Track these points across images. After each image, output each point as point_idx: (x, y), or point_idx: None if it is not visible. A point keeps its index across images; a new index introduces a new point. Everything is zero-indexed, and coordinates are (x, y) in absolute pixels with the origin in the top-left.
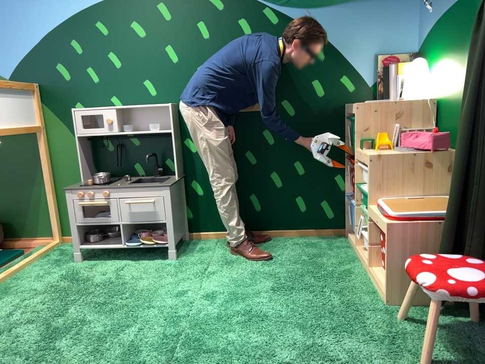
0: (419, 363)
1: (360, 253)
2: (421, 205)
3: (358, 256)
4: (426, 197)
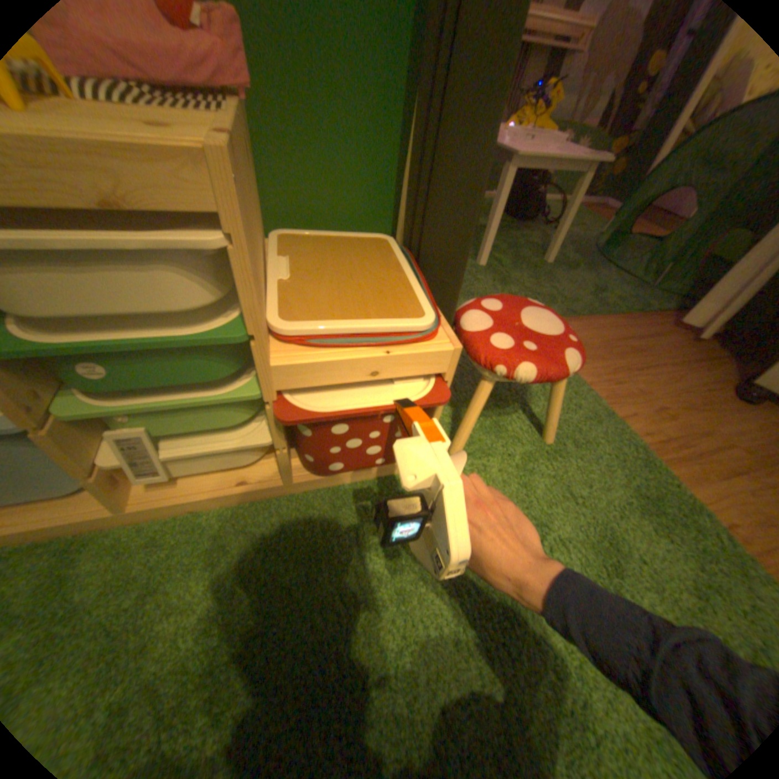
0: (546, 446)
1: (181, 500)
2: (348, 273)
3: (167, 512)
4: (272, 255)
